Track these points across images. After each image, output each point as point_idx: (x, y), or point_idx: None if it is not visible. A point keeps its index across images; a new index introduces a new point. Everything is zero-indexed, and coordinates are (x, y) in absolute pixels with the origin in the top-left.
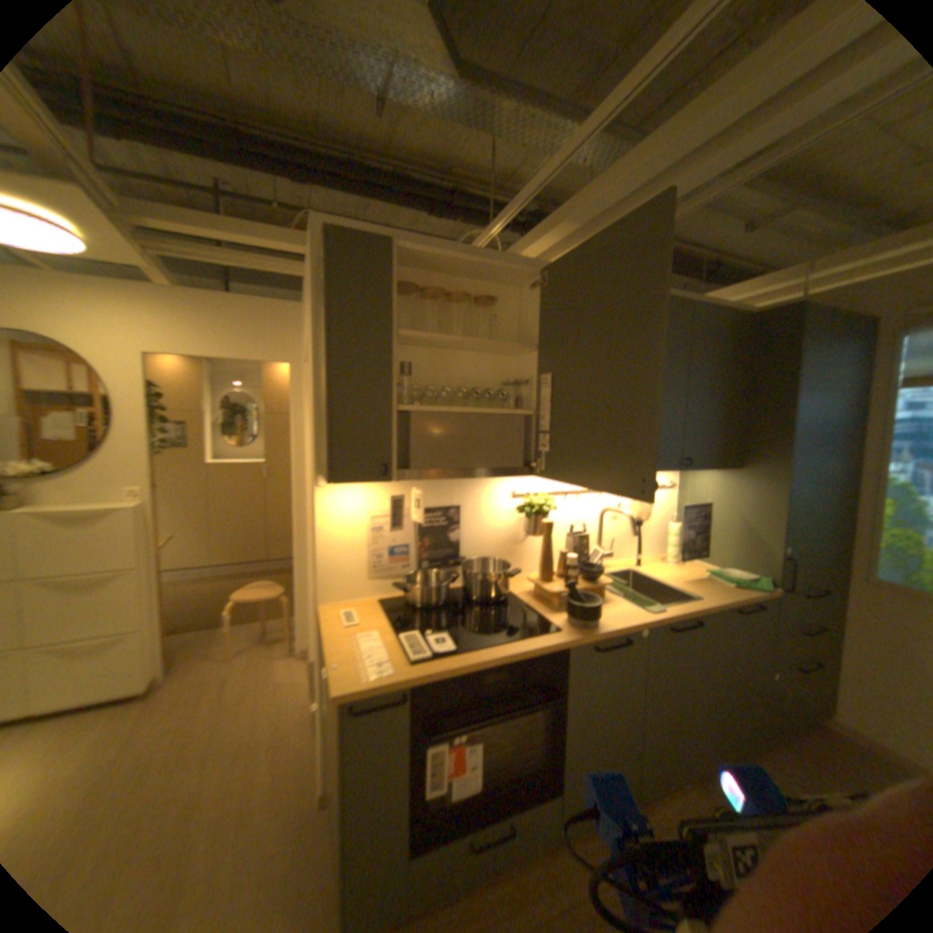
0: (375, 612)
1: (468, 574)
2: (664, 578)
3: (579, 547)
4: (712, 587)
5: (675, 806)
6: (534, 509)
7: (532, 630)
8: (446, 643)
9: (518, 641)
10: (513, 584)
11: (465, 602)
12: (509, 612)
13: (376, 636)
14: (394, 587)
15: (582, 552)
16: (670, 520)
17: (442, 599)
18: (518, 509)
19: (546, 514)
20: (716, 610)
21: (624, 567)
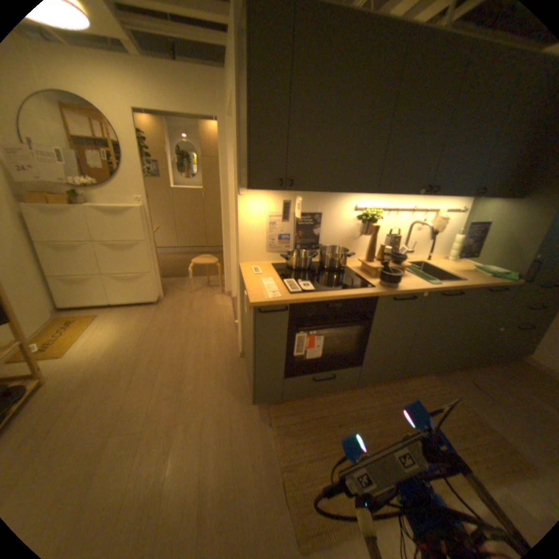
0: (270, 269)
1: (323, 253)
2: (444, 267)
3: (393, 244)
4: (475, 275)
5: (420, 381)
6: (368, 217)
7: (358, 285)
8: (309, 286)
9: (349, 289)
10: (348, 262)
11: (320, 269)
12: (345, 275)
13: (271, 279)
14: (281, 256)
15: (394, 247)
16: (458, 233)
17: (307, 266)
18: (357, 217)
19: (375, 222)
20: (475, 287)
21: (419, 260)
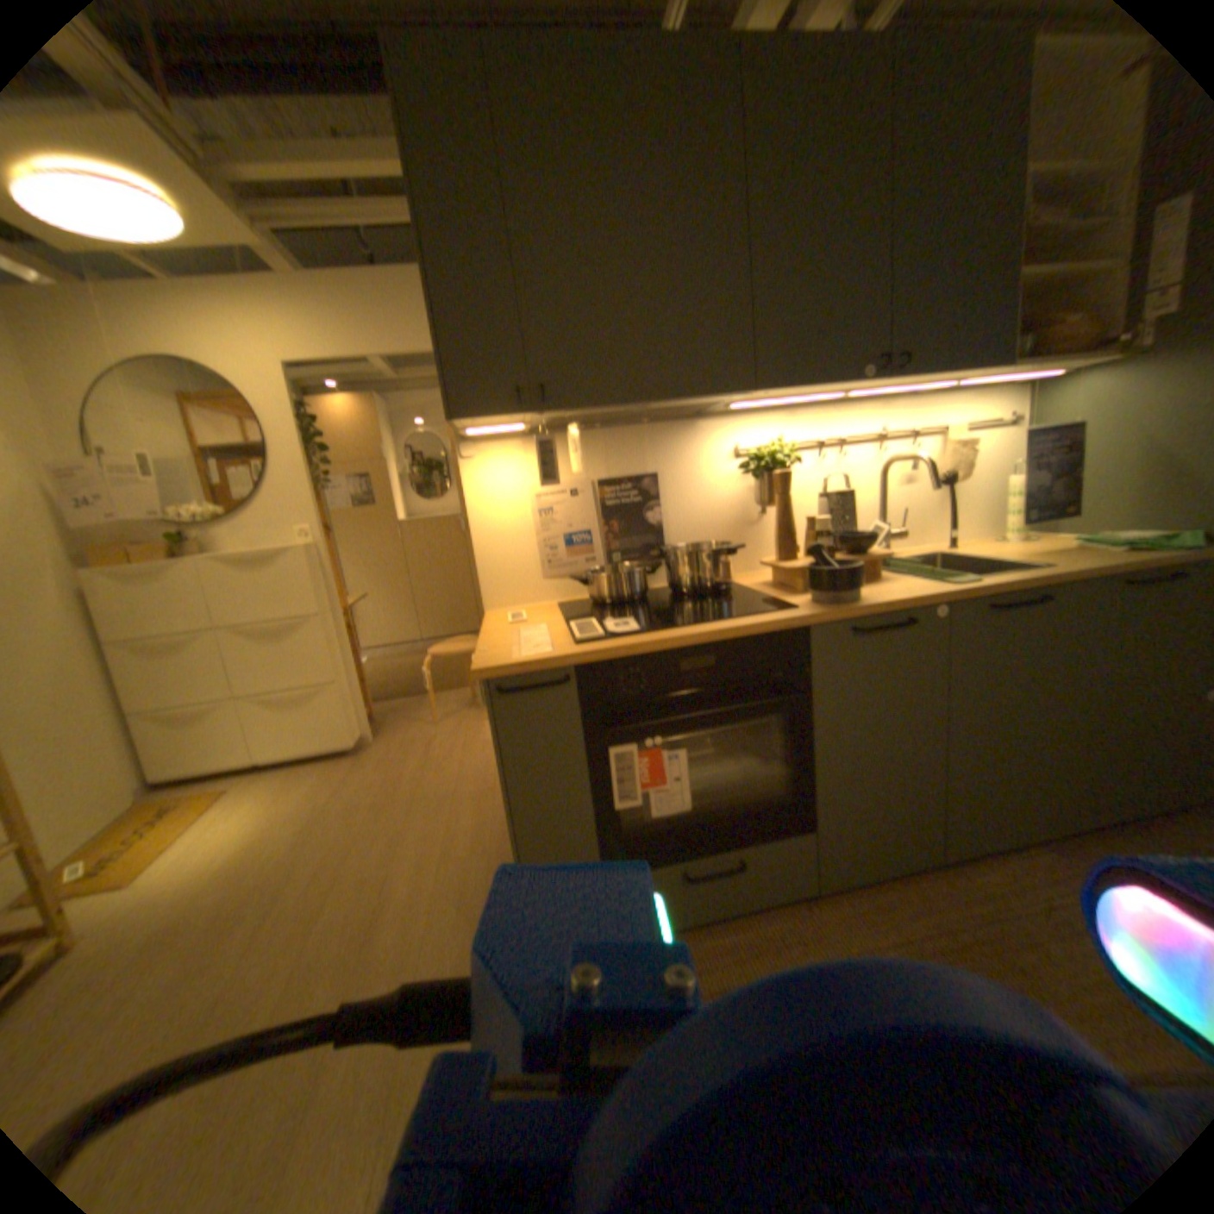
0: (553, 611)
1: (672, 558)
2: (995, 553)
3: (847, 517)
4: (1082, 553)
5: (1011, 869)
6: (765, 459)
7: (757, 608)
8: (631, 624)
9: (731, 617)
10: (747, 577)
11: (672, 596)
12: (730, 597)
13: (547, 626)
14: (573, 578)
15: (846, 517)
16: (1014, 472)
17: (640, 593)
18: (743, 467)
19: (788, 470)
20: (1081, 575)
21: (930, 550)
